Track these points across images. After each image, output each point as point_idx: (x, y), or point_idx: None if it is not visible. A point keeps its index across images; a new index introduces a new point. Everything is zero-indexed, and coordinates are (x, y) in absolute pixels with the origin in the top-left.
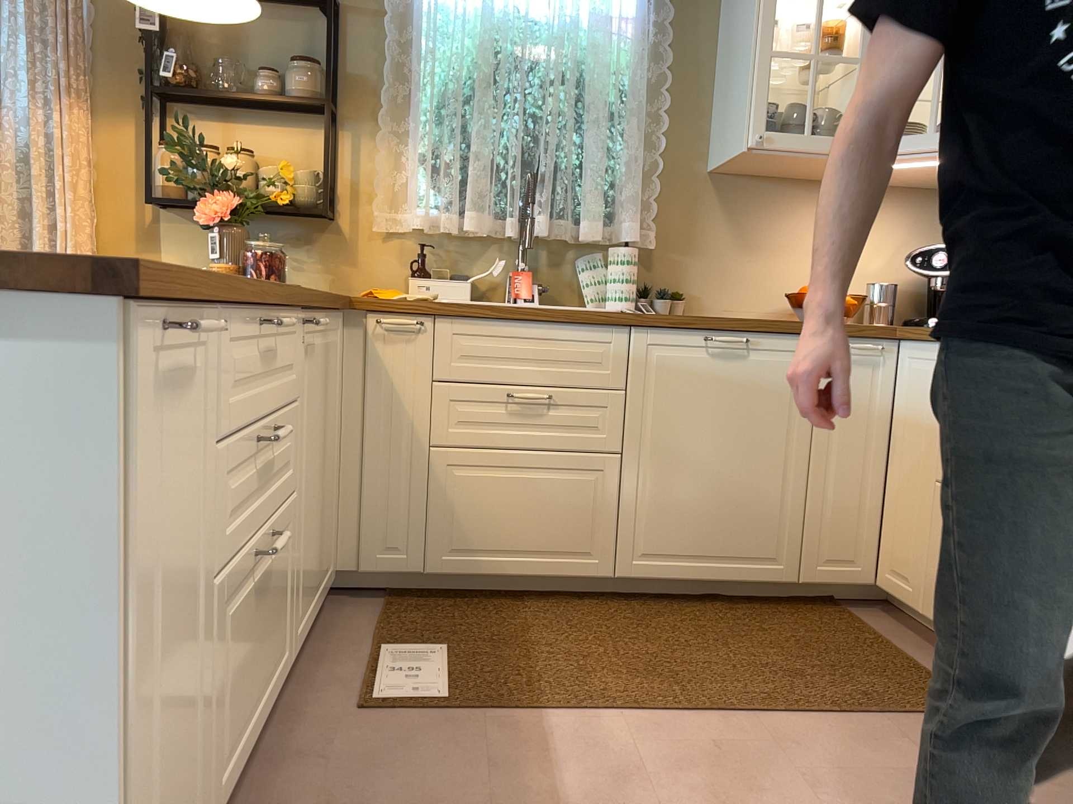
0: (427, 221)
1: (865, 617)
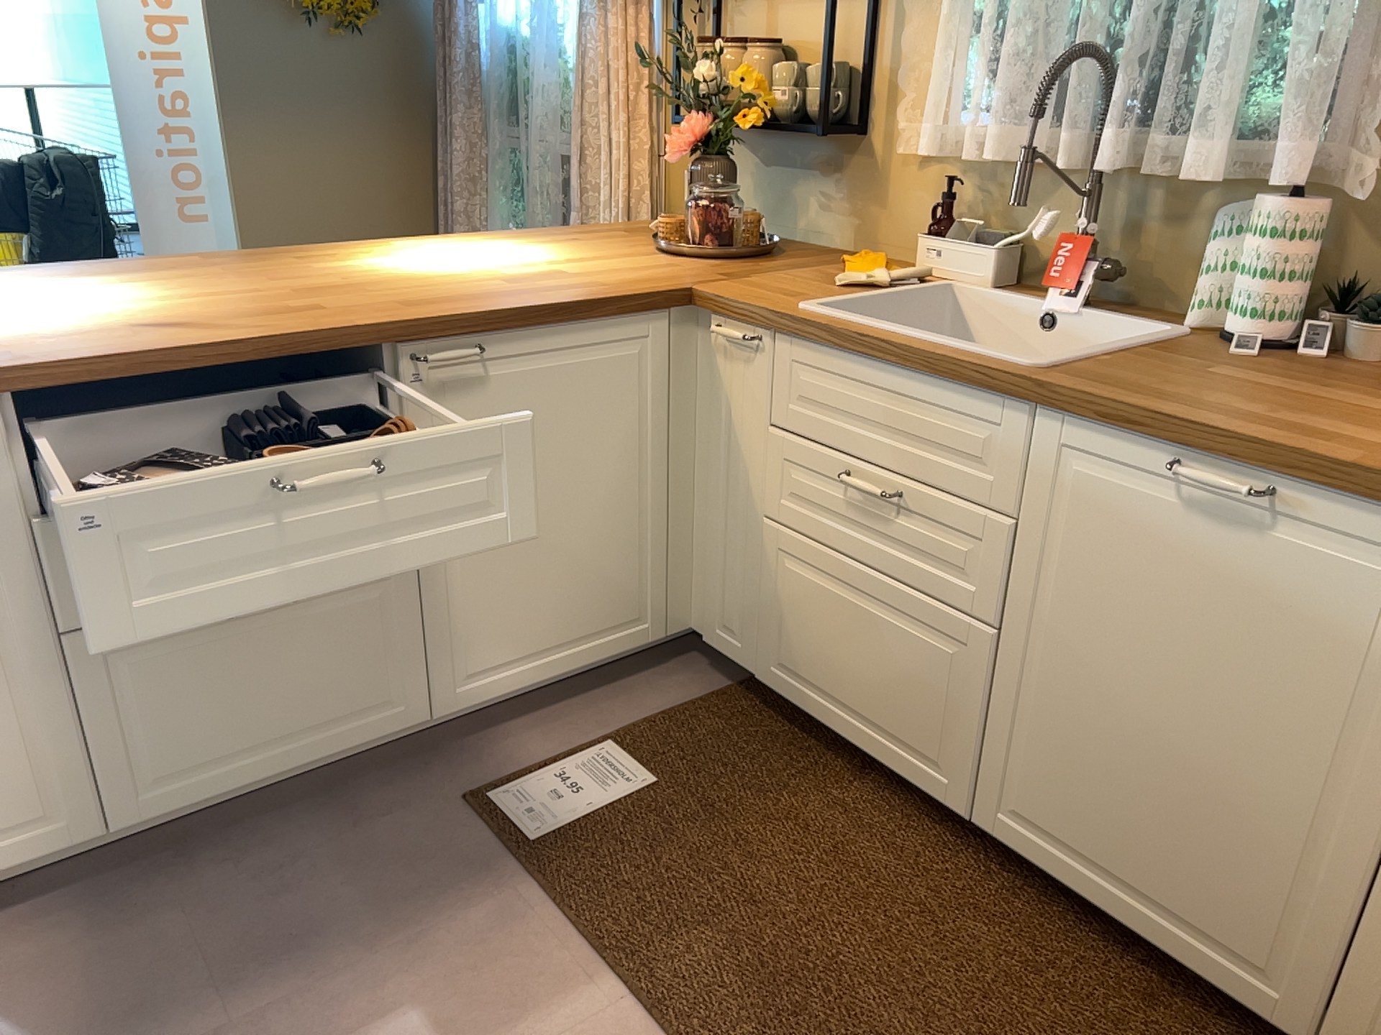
0: (964, 140)
1: None
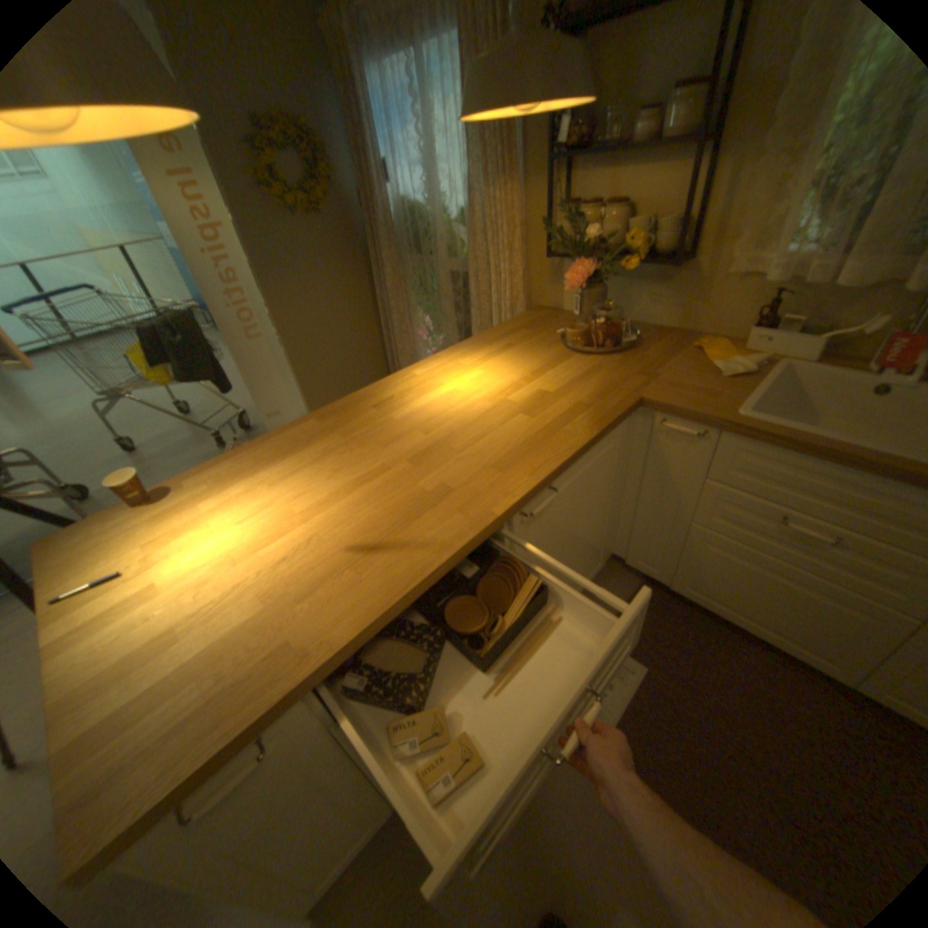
0: (797, 260)
1: None
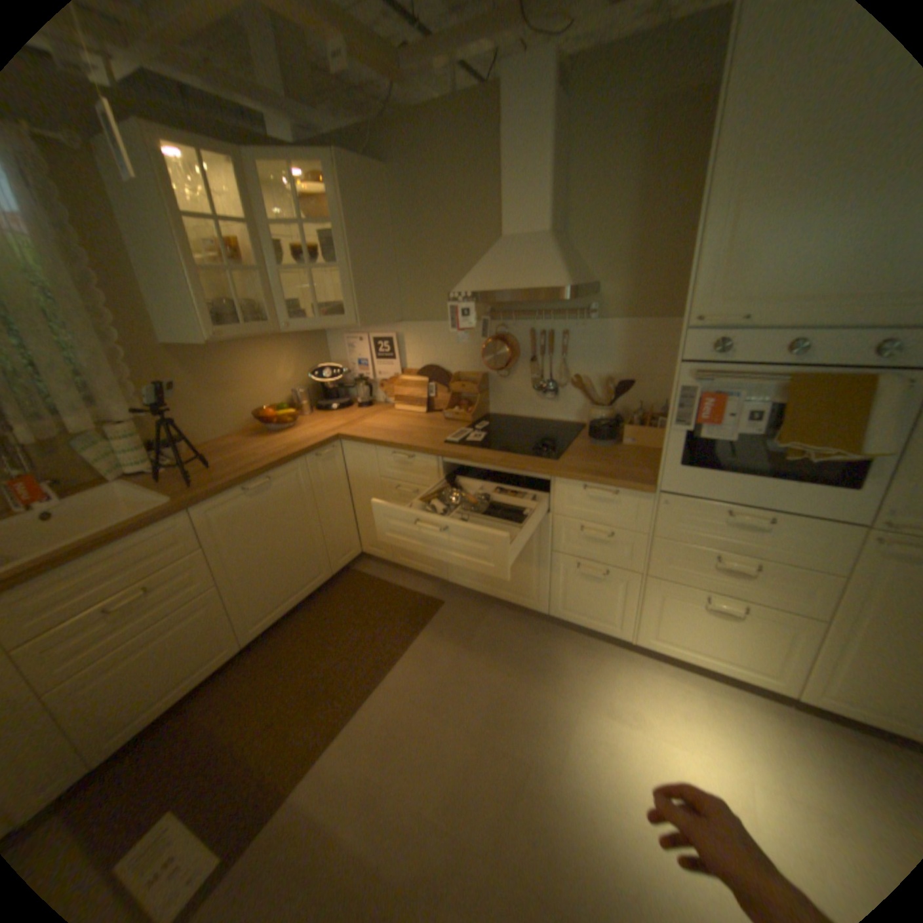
0: None
1: (363, 570)
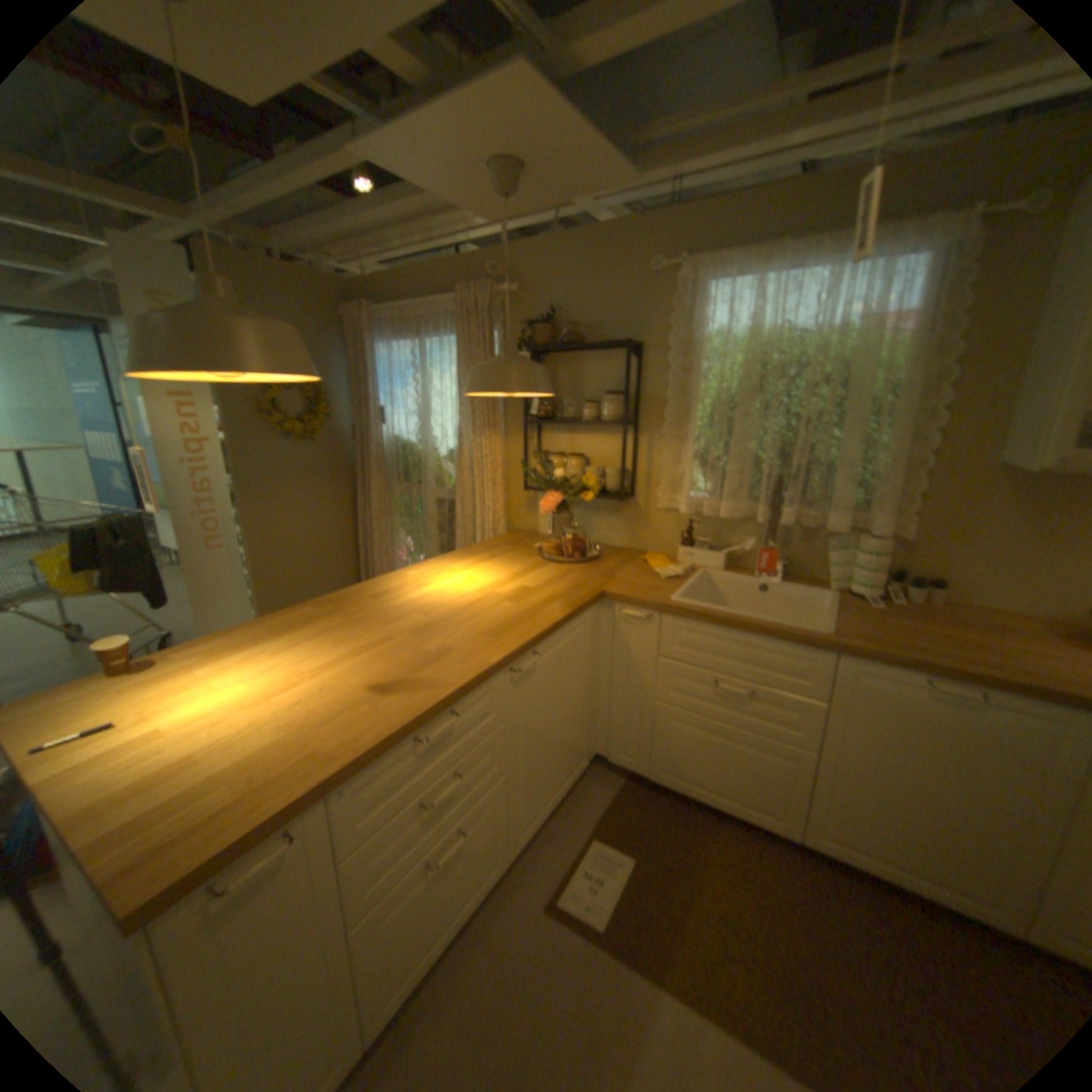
0: (697, 503)
1: None
